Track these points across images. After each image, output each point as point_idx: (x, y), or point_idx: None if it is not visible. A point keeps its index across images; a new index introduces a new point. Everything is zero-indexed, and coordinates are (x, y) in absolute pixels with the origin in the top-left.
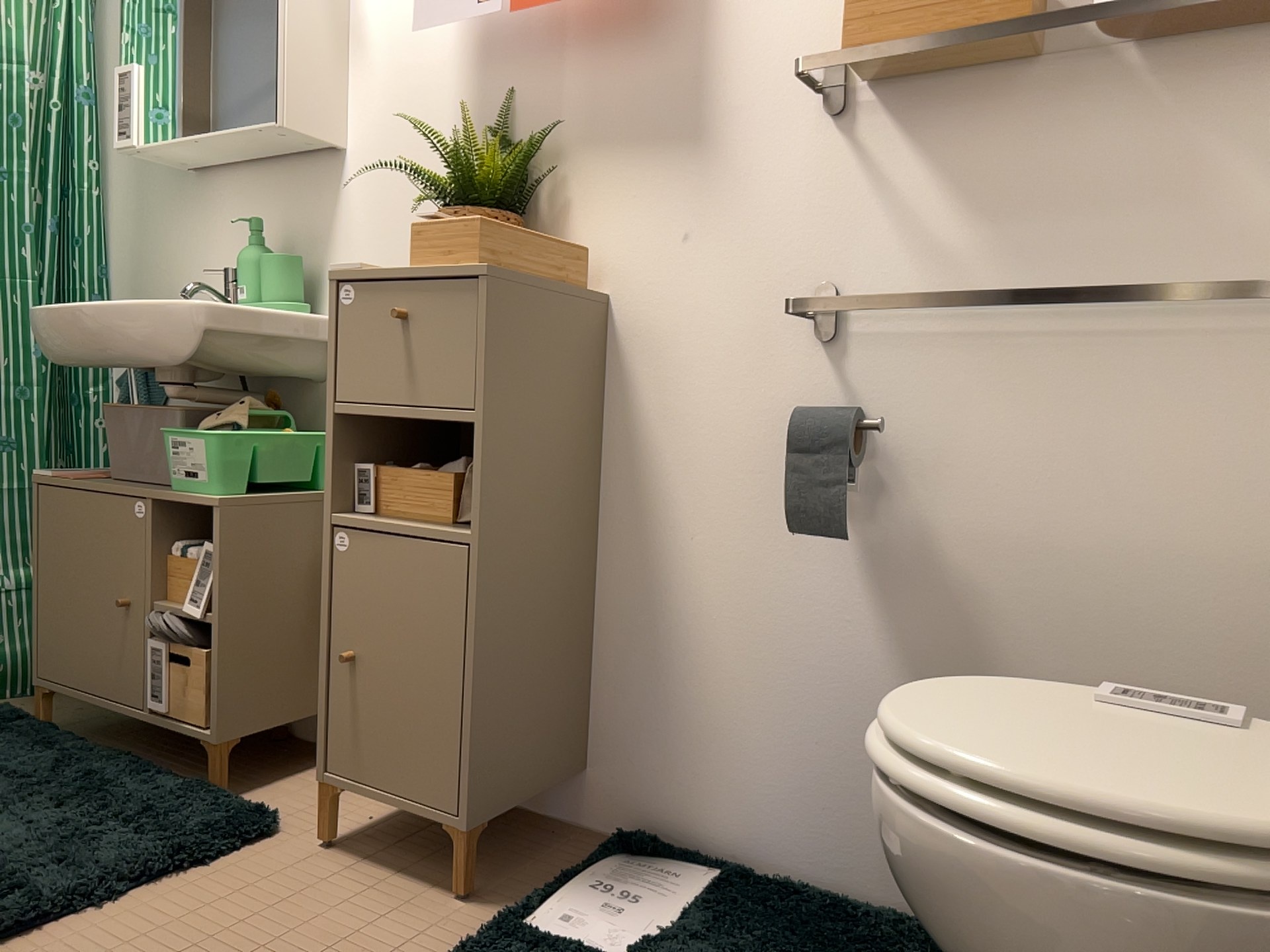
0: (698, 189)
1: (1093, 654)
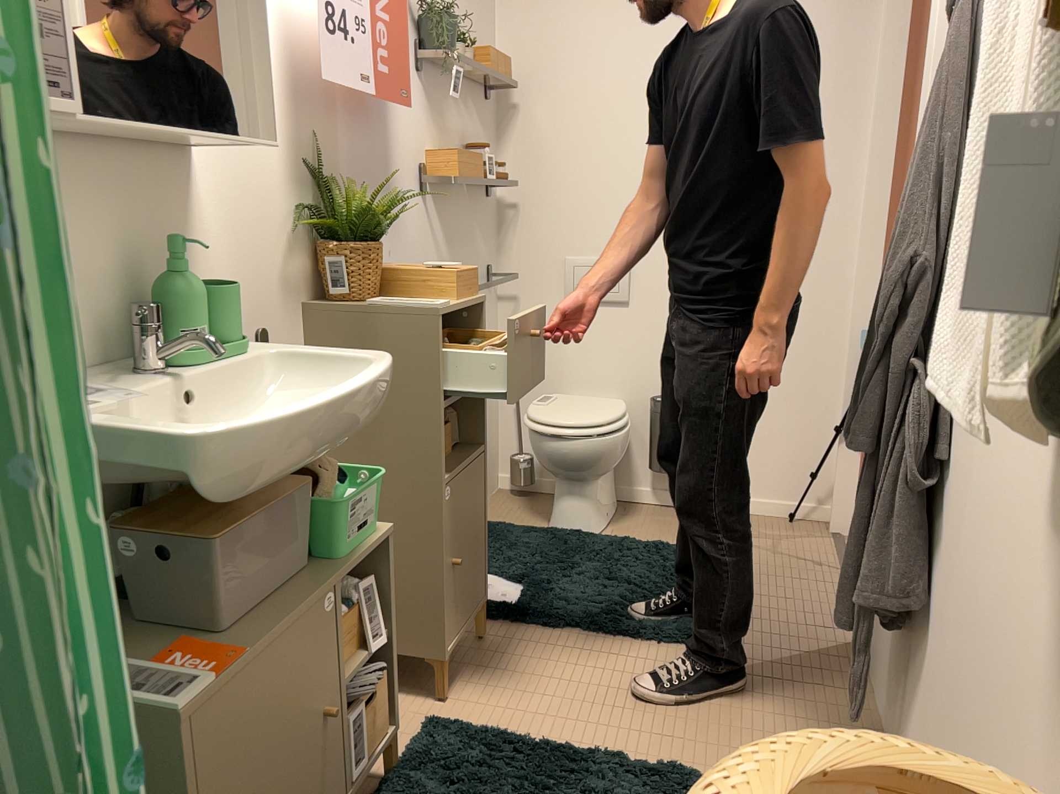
0: (396, 232)
1: None
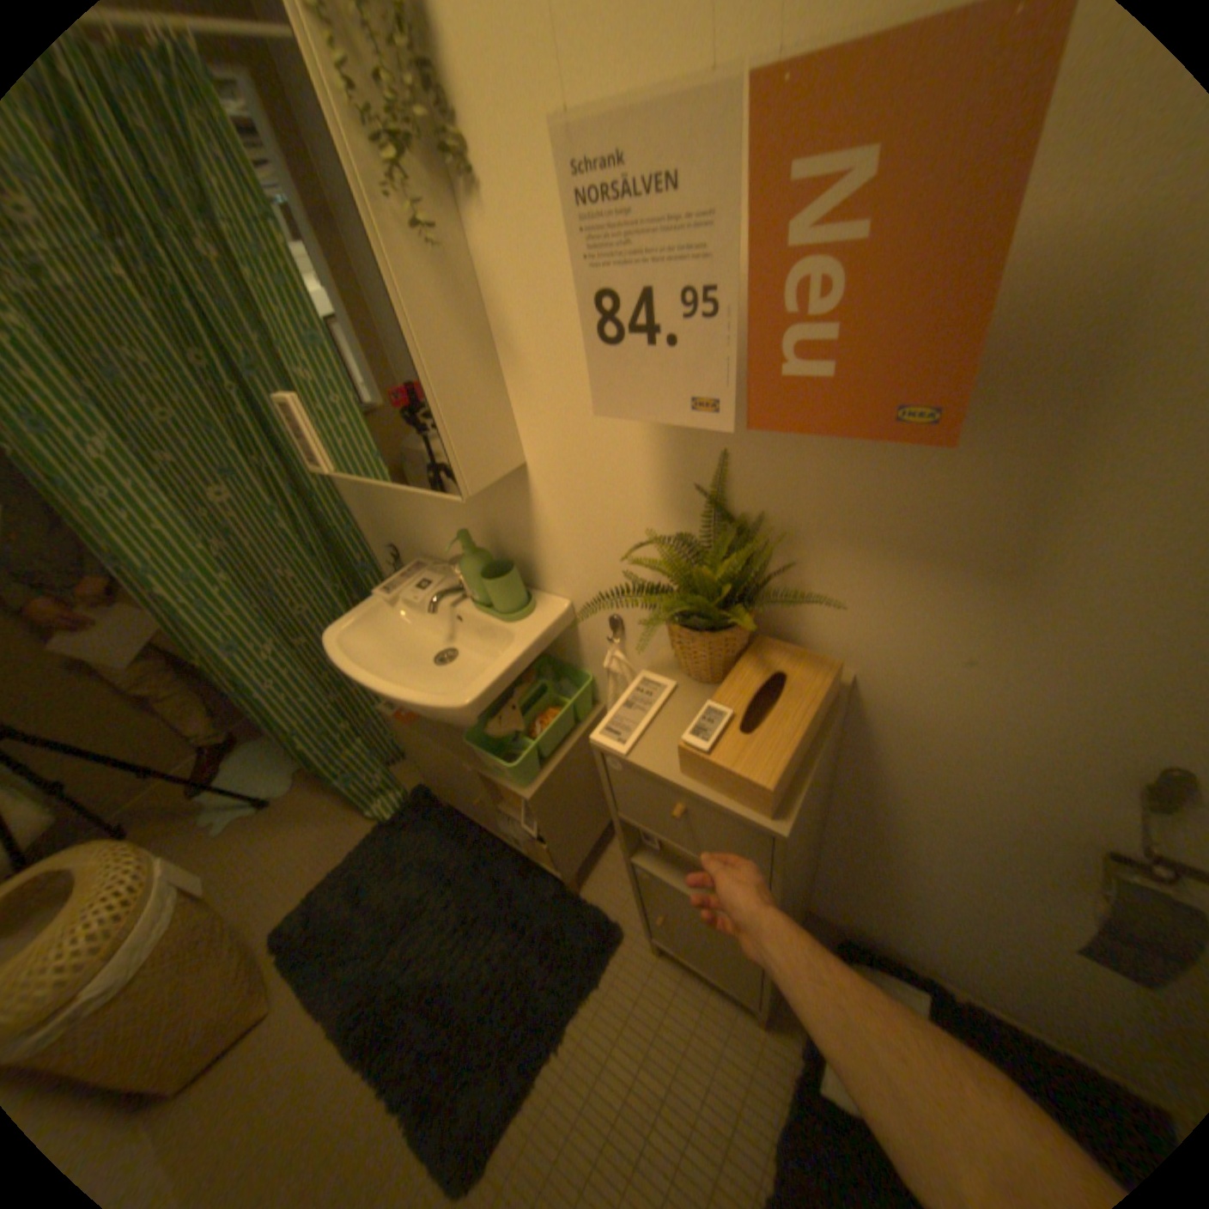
0: (1004, 624)
1: None
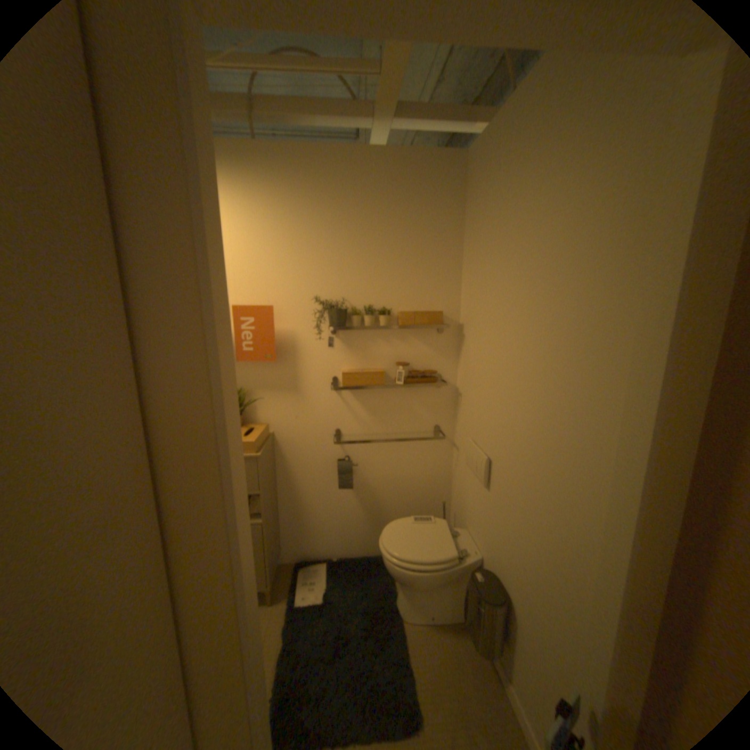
0: (299, 405)
1: (398, 497)
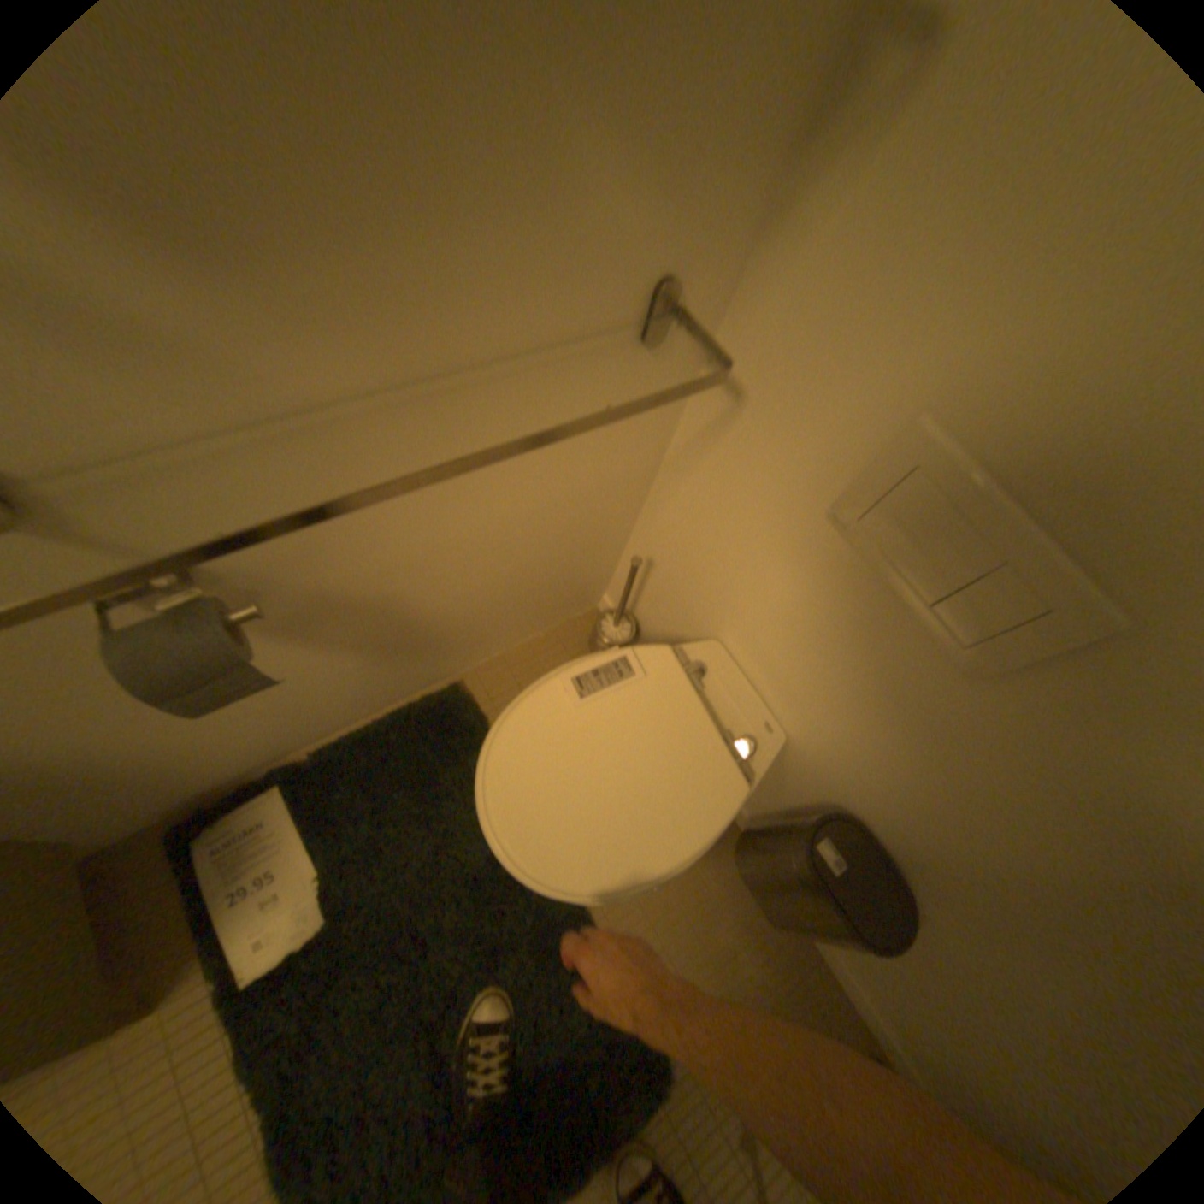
0: None
1: (474, 574)
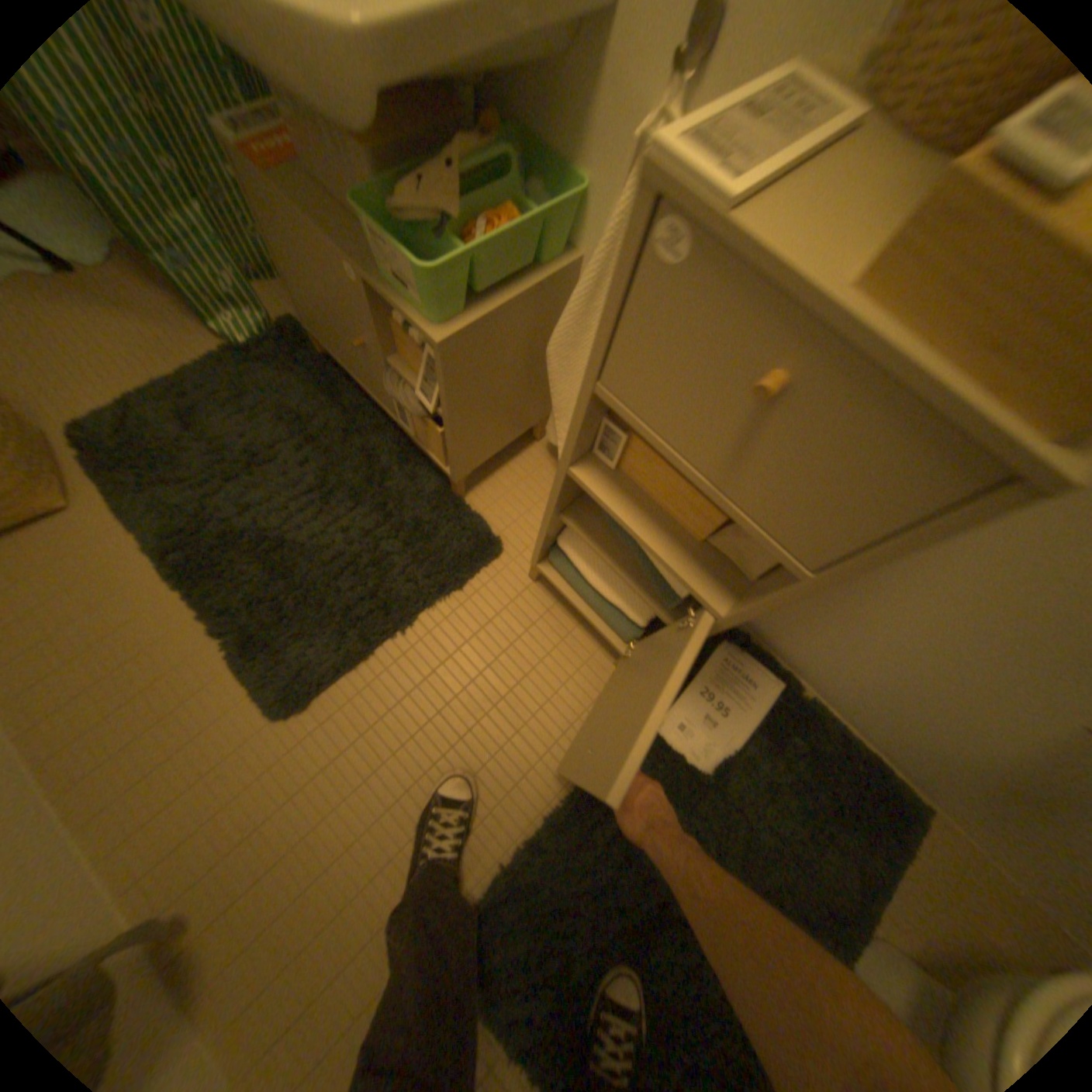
0: None
1: None
